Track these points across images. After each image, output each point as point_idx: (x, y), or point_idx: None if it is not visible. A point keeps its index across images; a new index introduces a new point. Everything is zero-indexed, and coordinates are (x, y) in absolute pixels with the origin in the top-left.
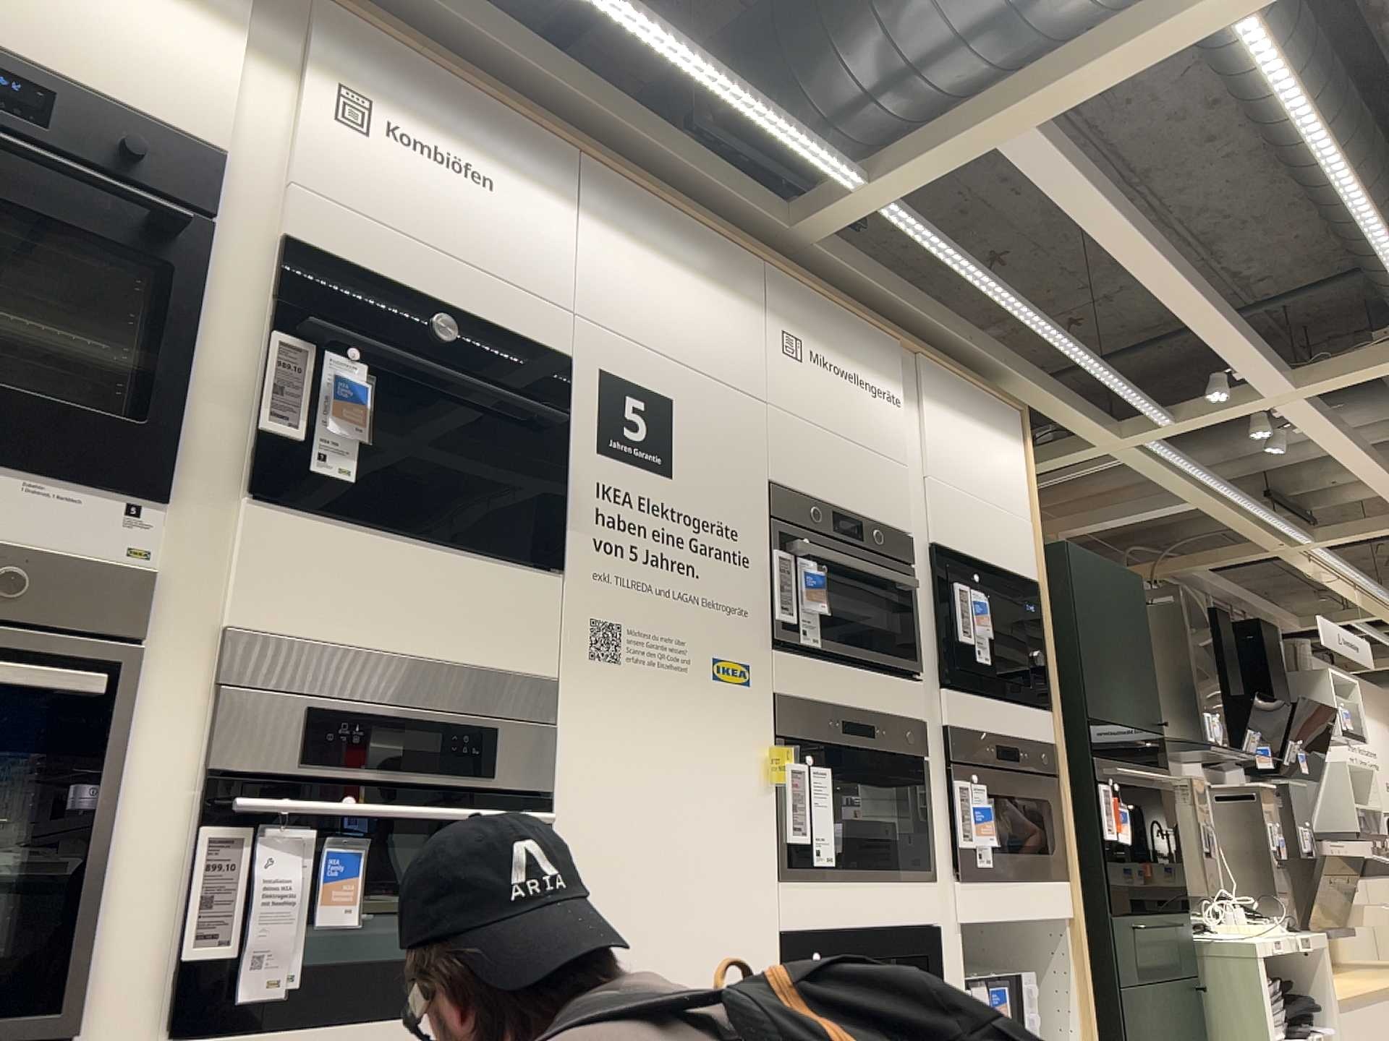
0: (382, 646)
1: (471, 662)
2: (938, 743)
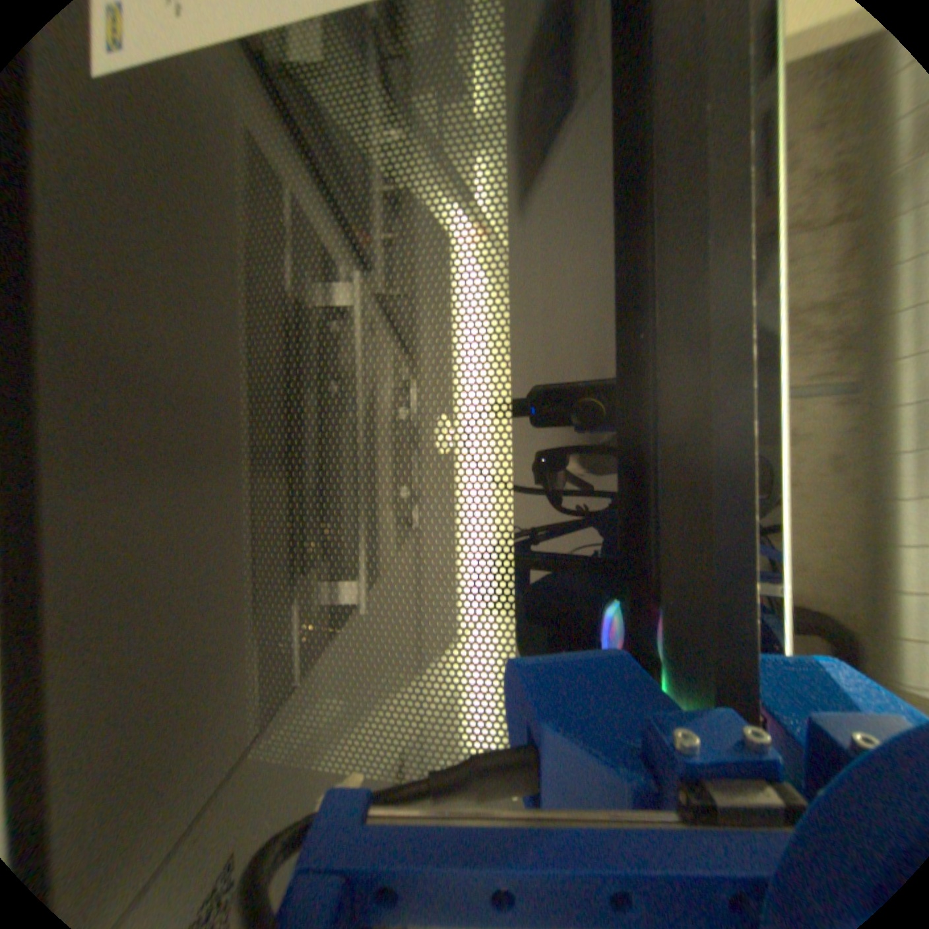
0: None
1: None
2: None
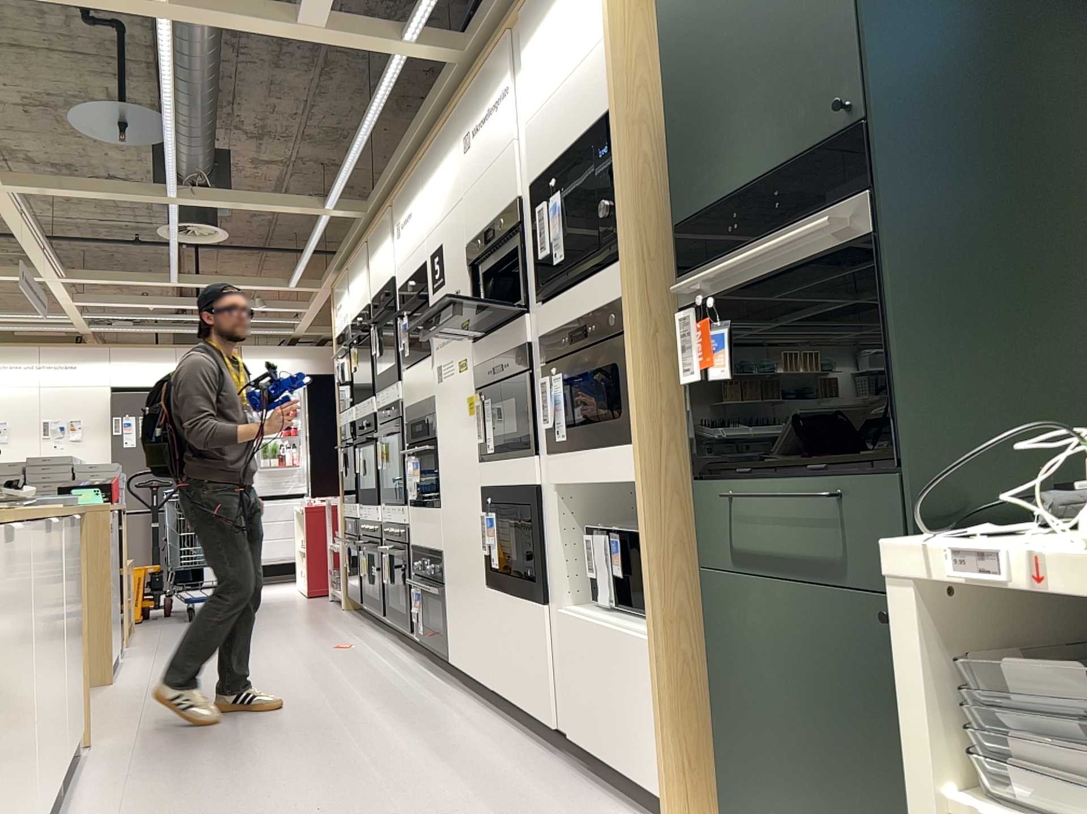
0: (420, 403)
1: (432, 399)
2: (542, 357)
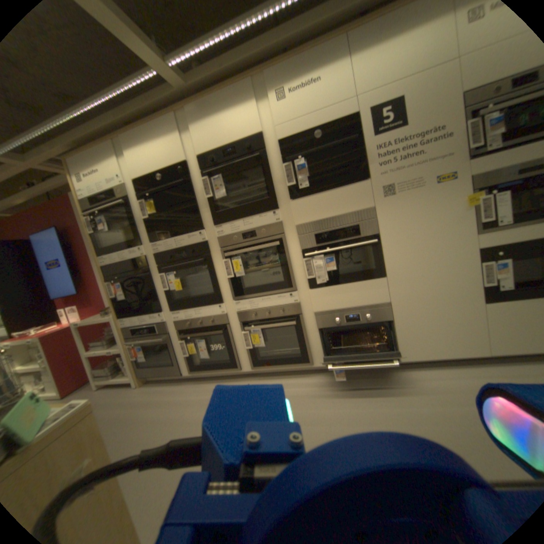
0: (324, 218)
1: (348, 212)
2: None
